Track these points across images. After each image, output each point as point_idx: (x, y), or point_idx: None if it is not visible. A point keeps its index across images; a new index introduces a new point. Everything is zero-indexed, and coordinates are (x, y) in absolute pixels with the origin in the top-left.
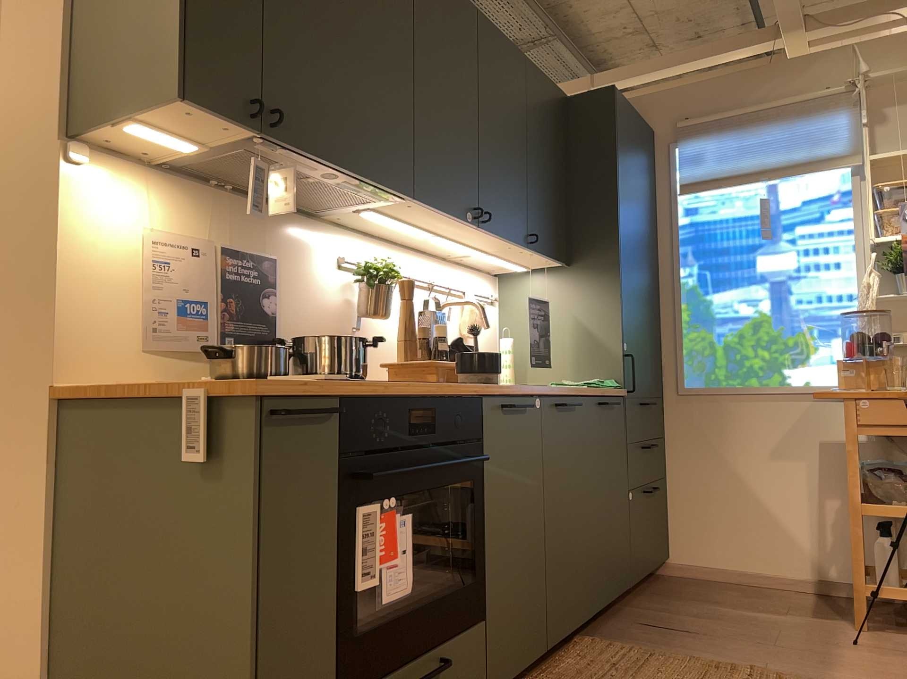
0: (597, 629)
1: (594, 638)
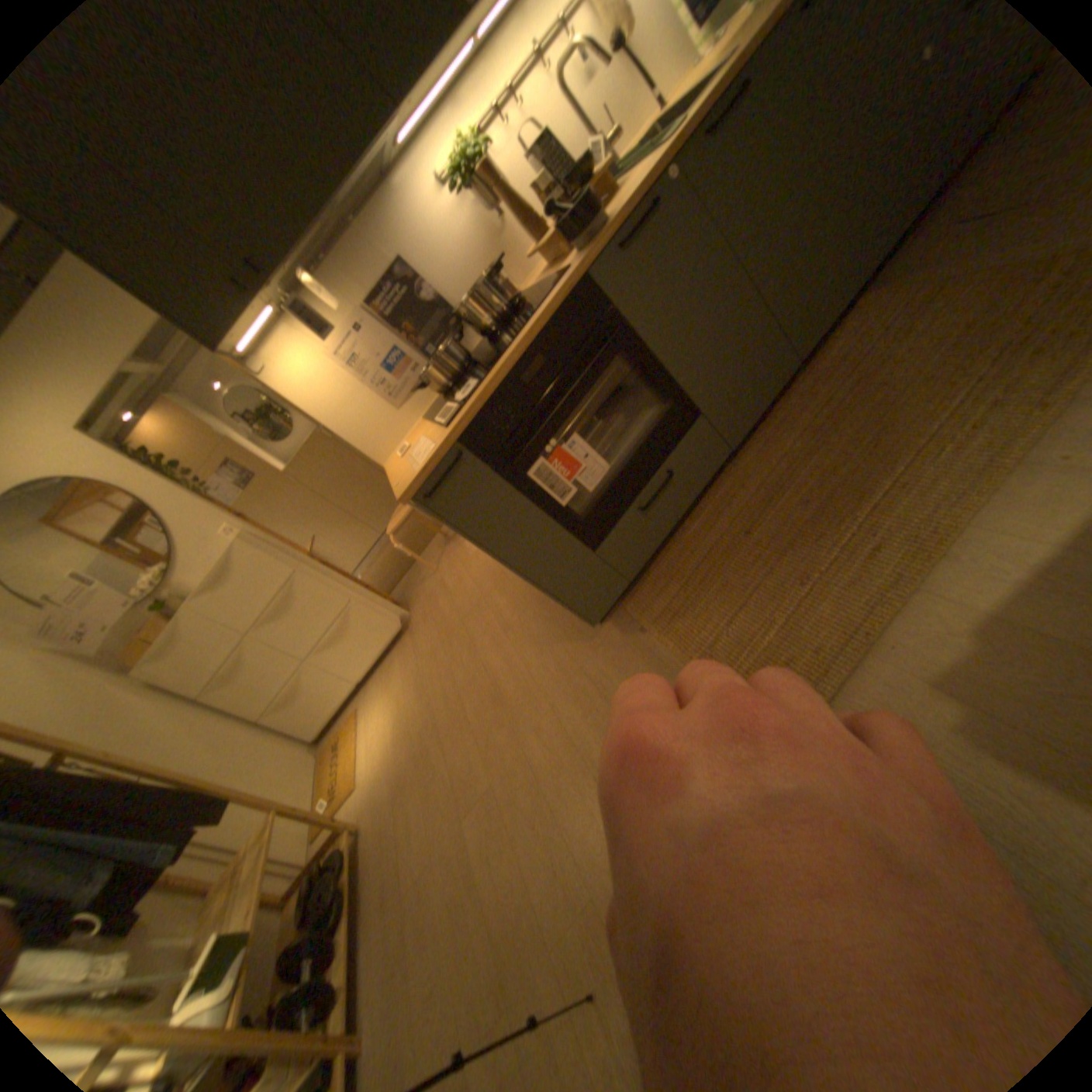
0: (893, 263)
1: (883, 284)
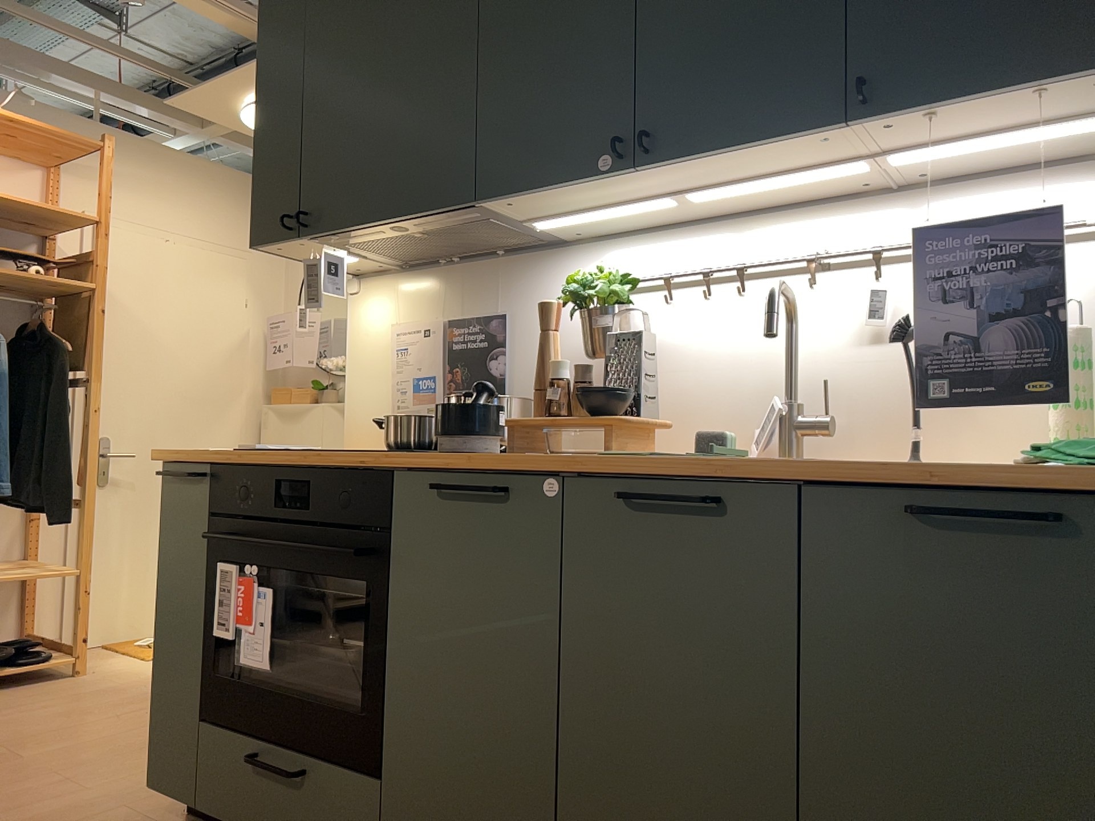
0: None
1: None
